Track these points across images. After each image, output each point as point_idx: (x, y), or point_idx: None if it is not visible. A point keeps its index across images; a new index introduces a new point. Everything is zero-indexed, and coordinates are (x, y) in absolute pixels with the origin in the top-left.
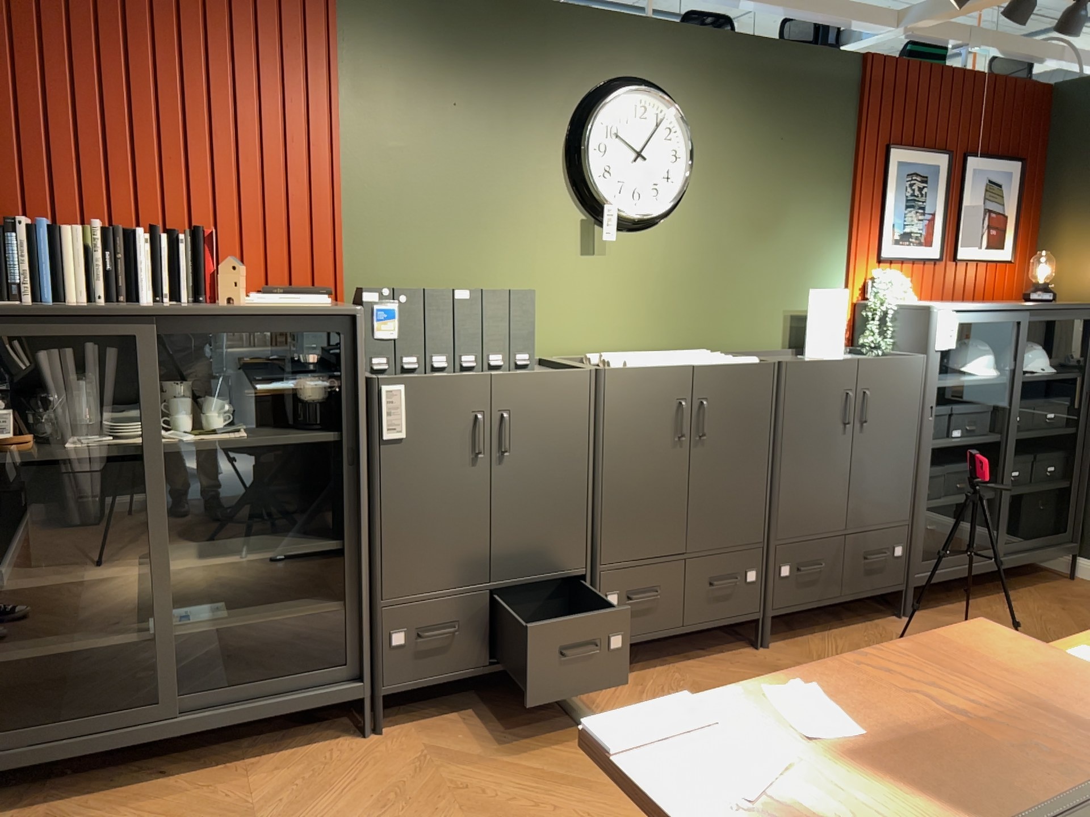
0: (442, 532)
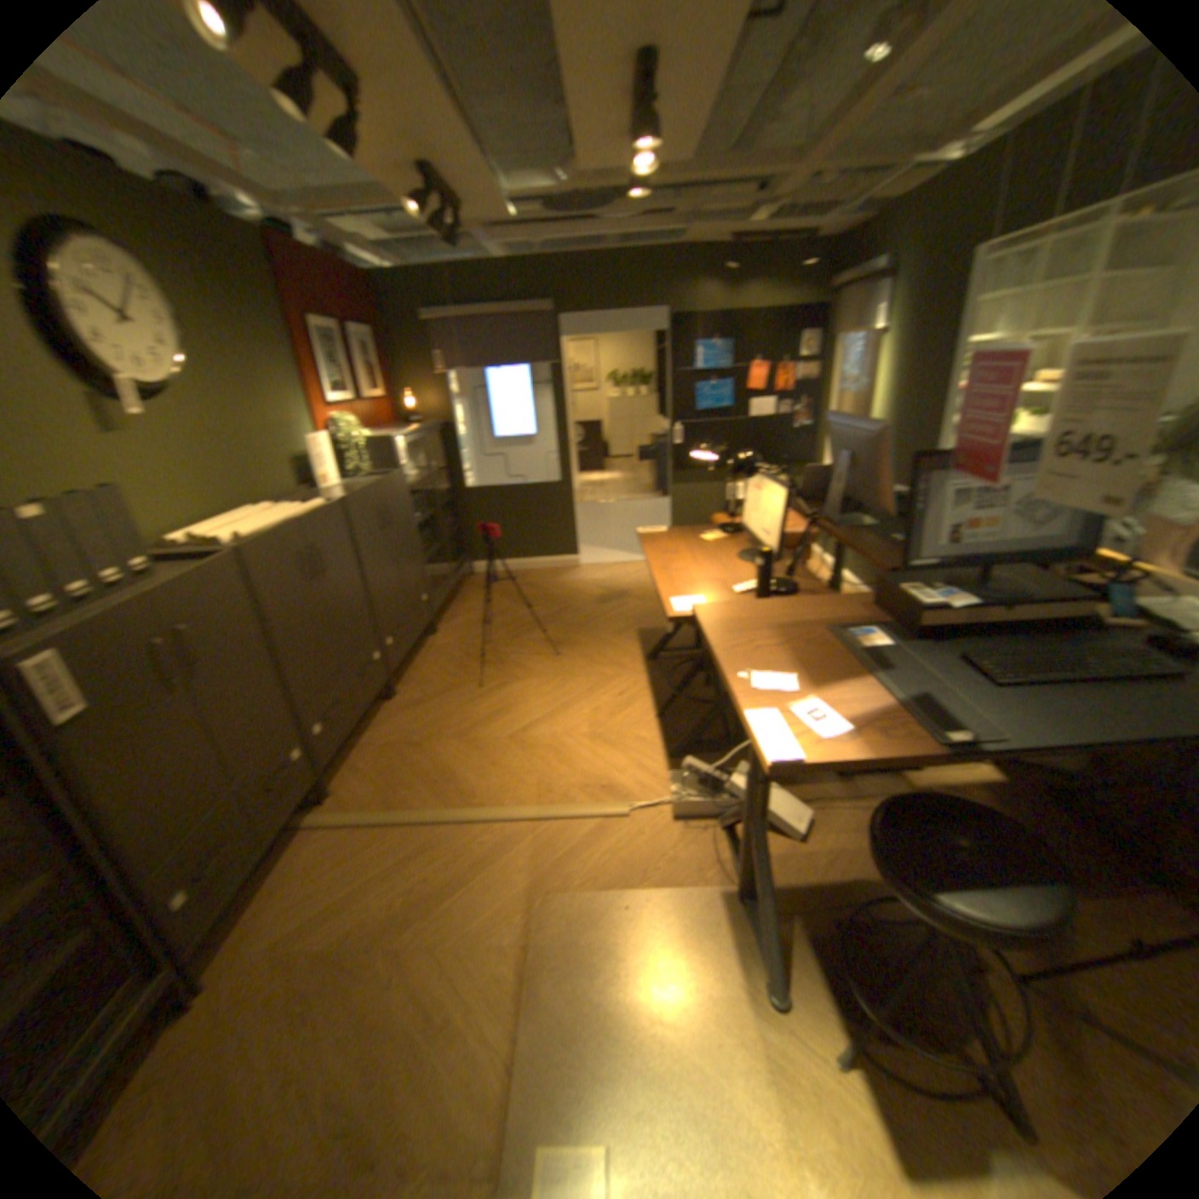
0: (168, 775)
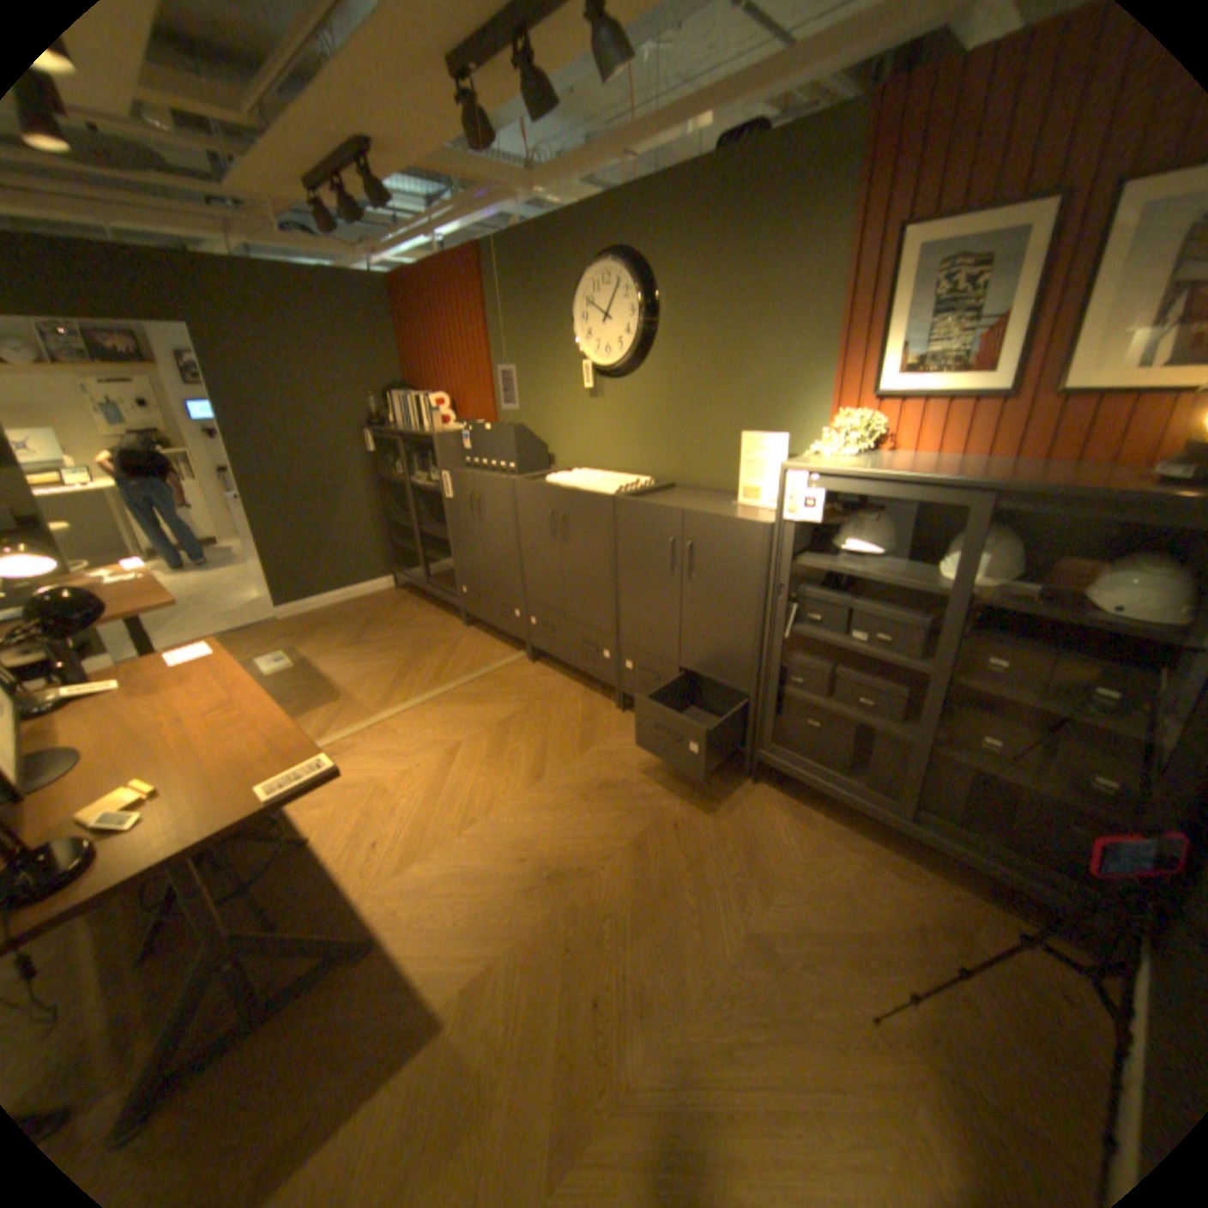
0: (470, 548)
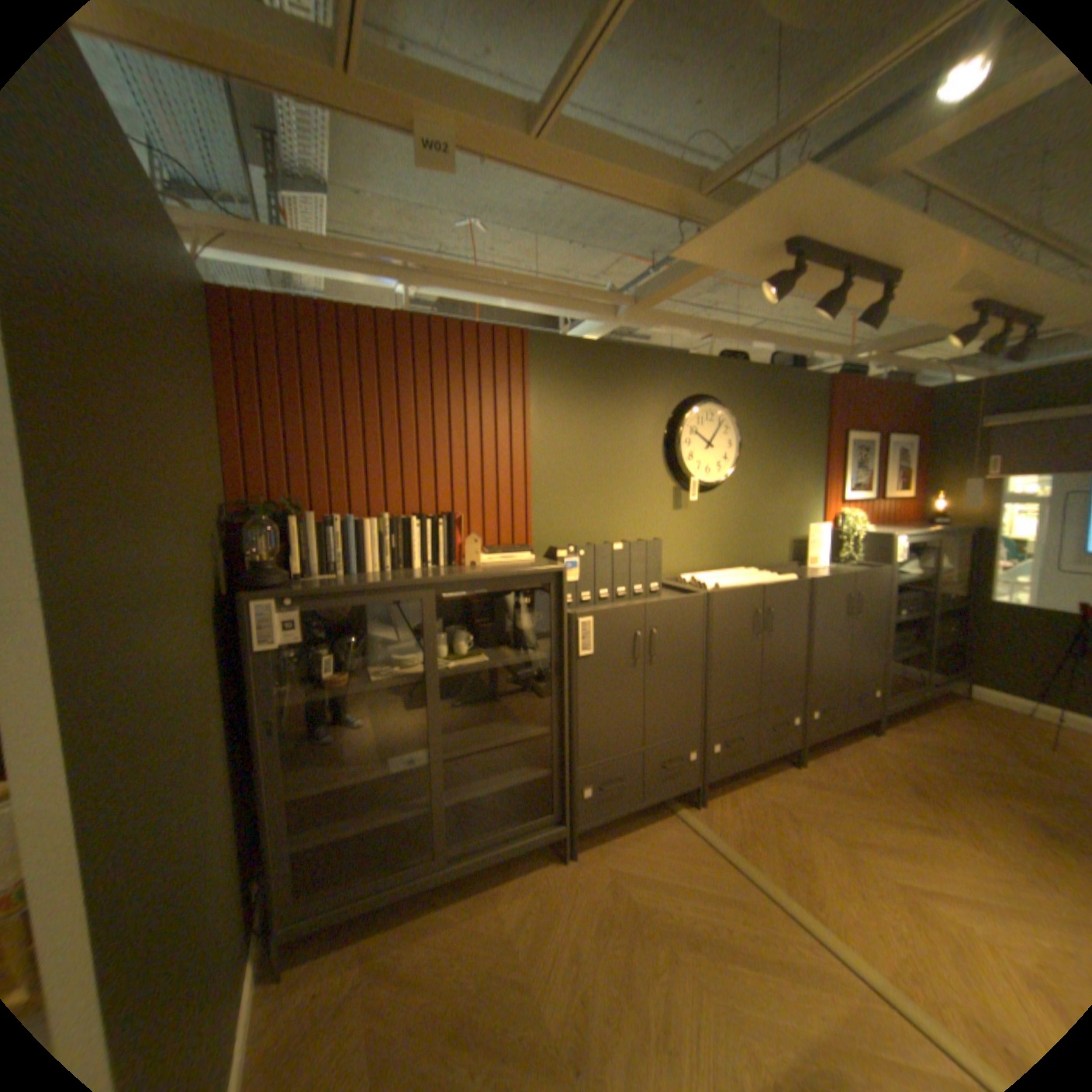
0: (616, 715)
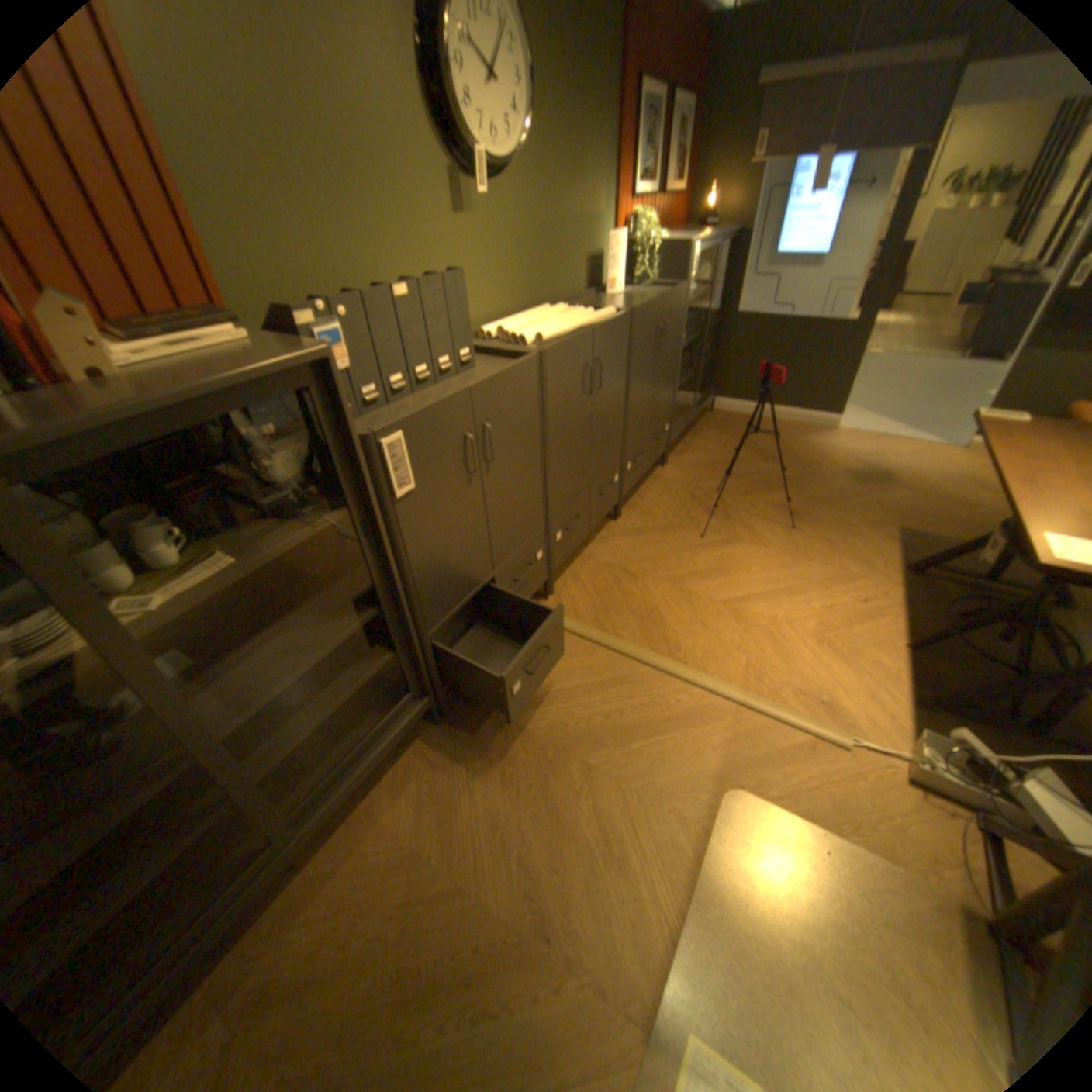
0: (459, 553)
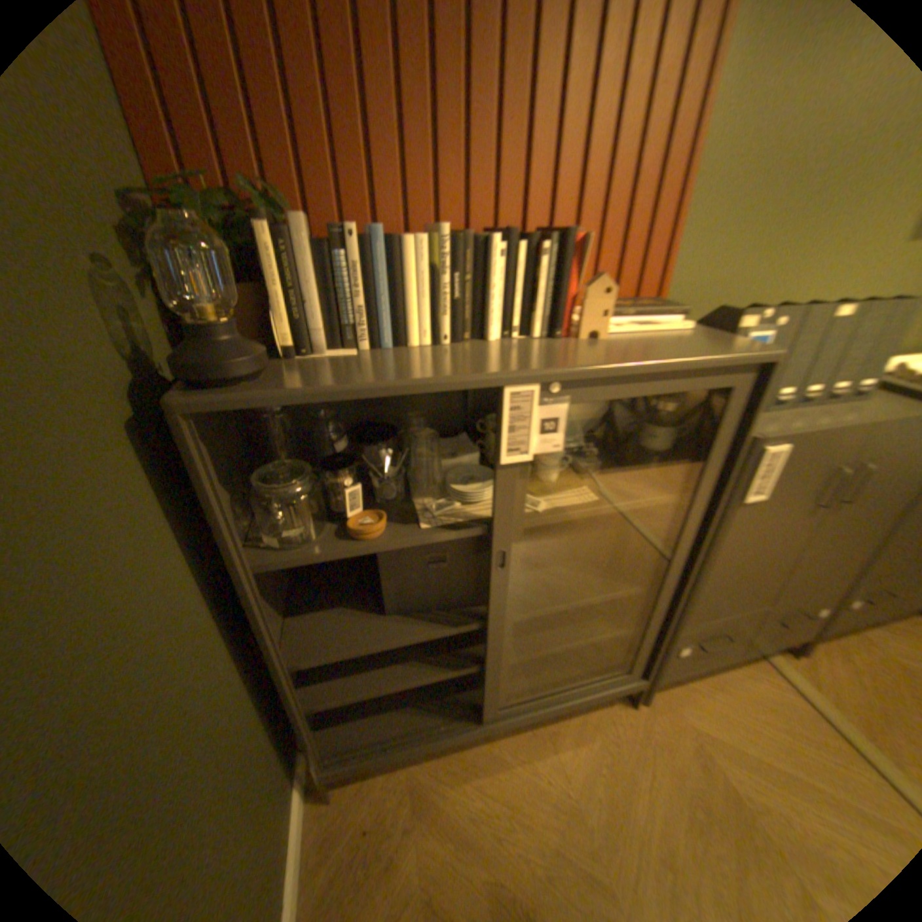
0: (757, 575)
